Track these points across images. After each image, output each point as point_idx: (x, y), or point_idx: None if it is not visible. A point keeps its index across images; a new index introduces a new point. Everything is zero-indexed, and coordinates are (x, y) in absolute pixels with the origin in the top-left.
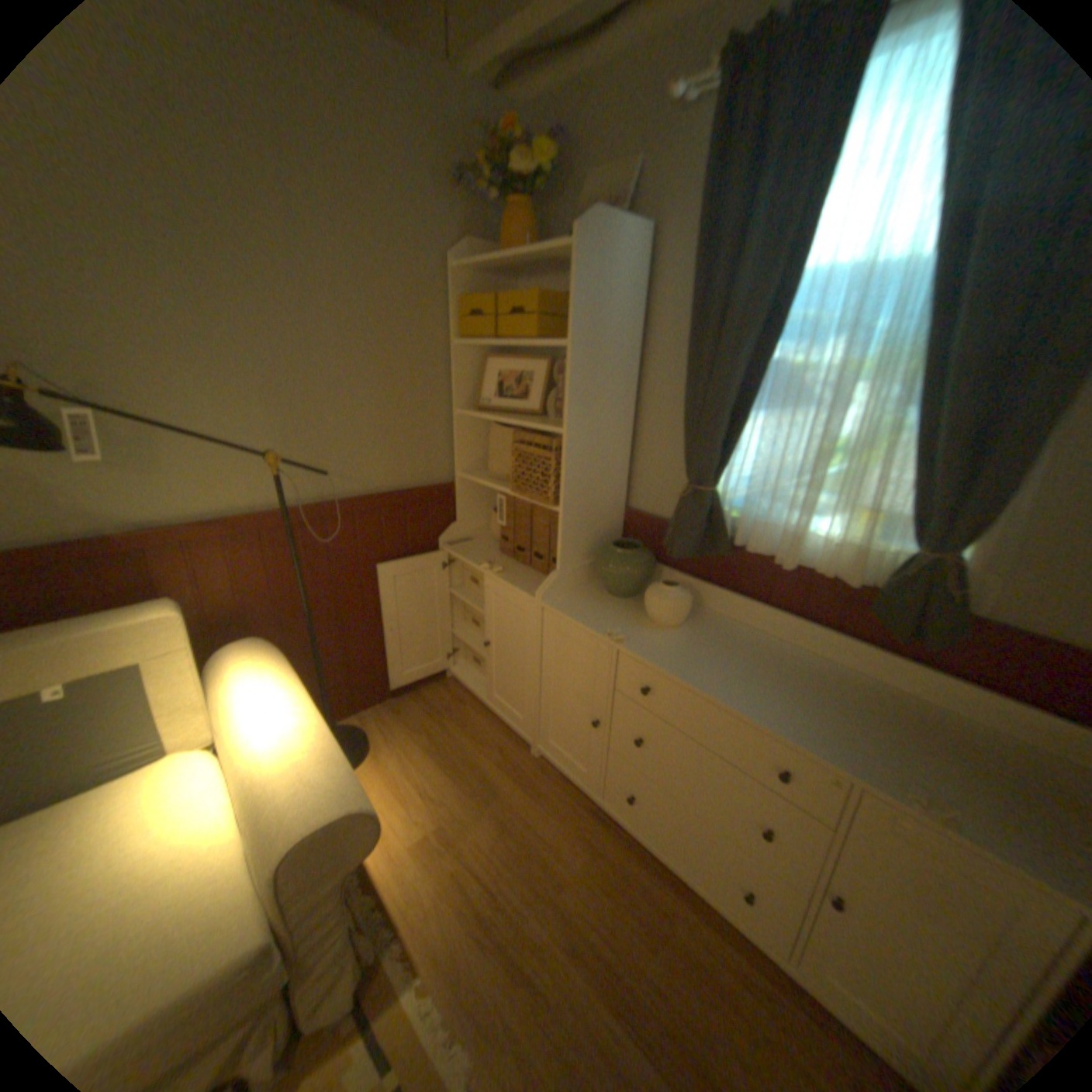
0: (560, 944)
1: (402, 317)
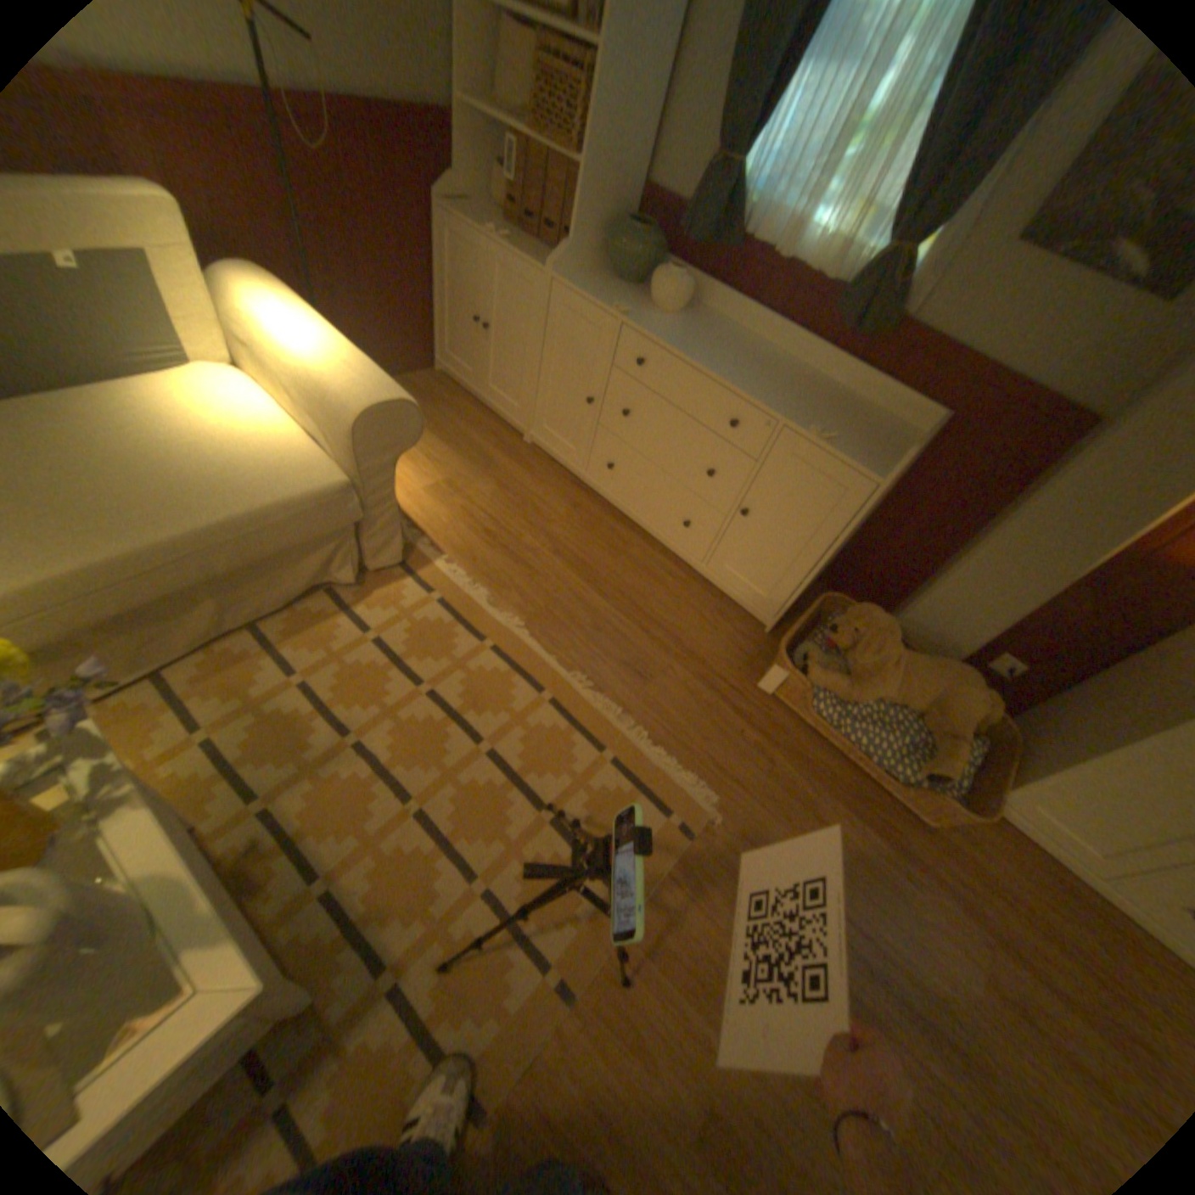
0: (547, 550)
1: None
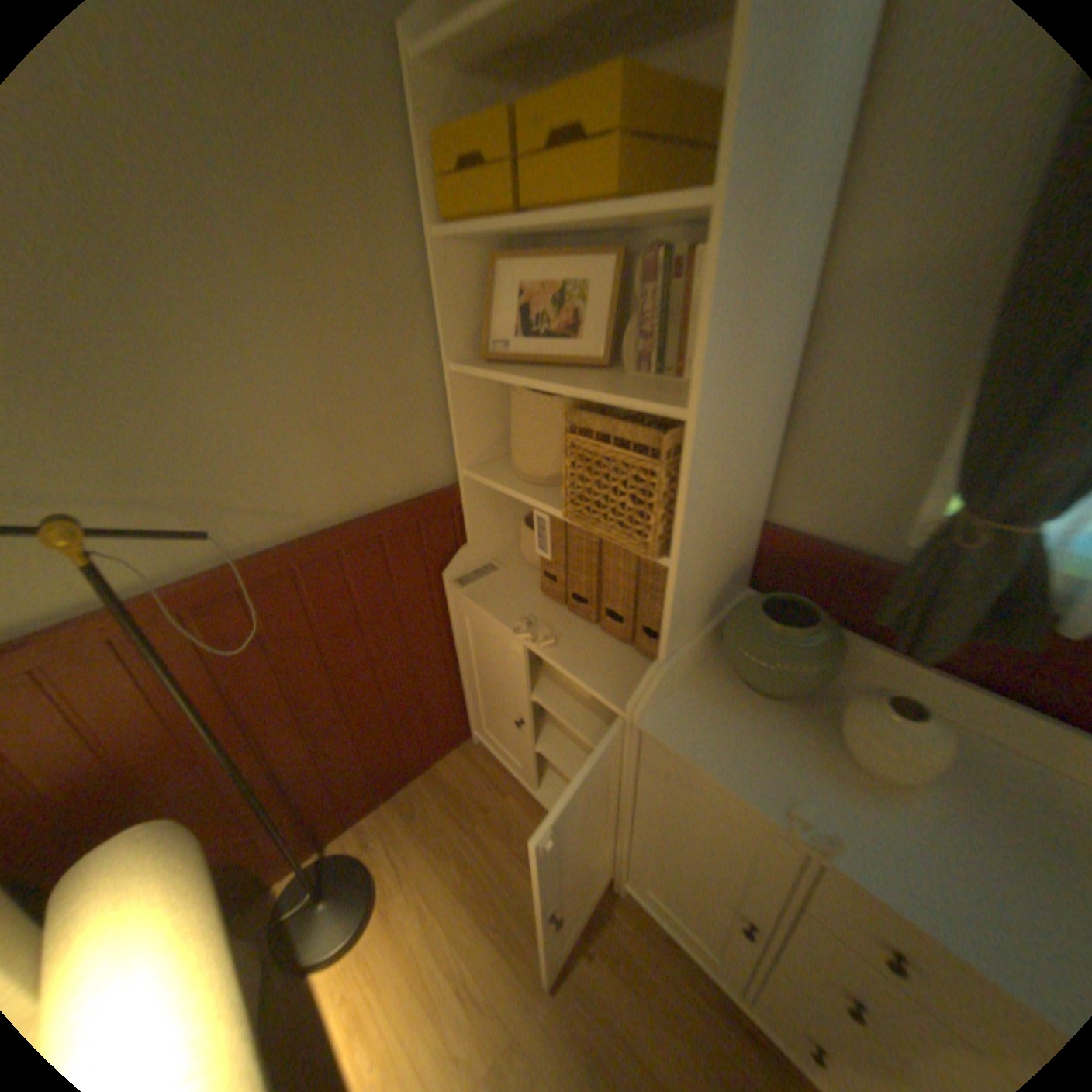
0: None
1: (320, 176)
